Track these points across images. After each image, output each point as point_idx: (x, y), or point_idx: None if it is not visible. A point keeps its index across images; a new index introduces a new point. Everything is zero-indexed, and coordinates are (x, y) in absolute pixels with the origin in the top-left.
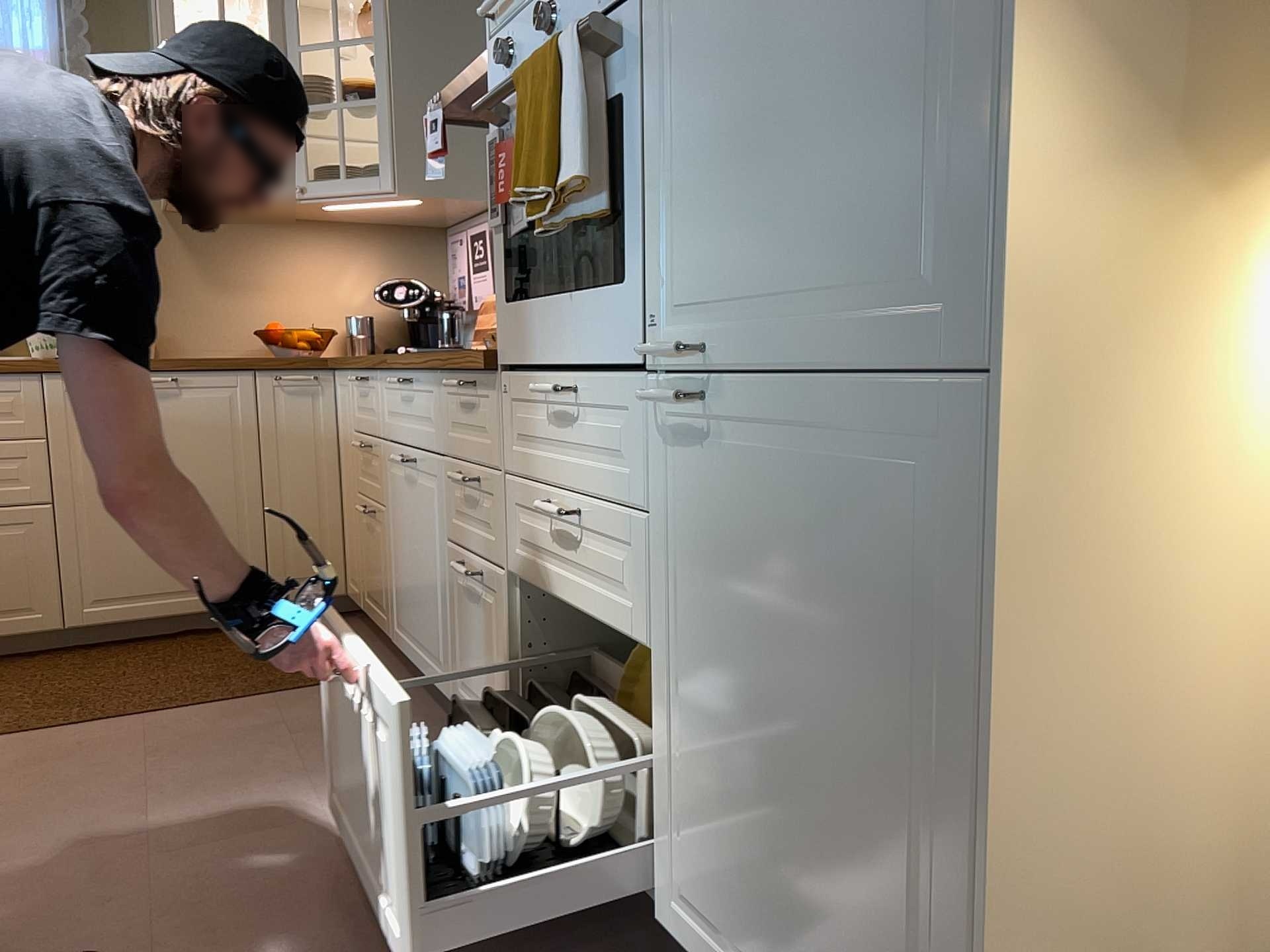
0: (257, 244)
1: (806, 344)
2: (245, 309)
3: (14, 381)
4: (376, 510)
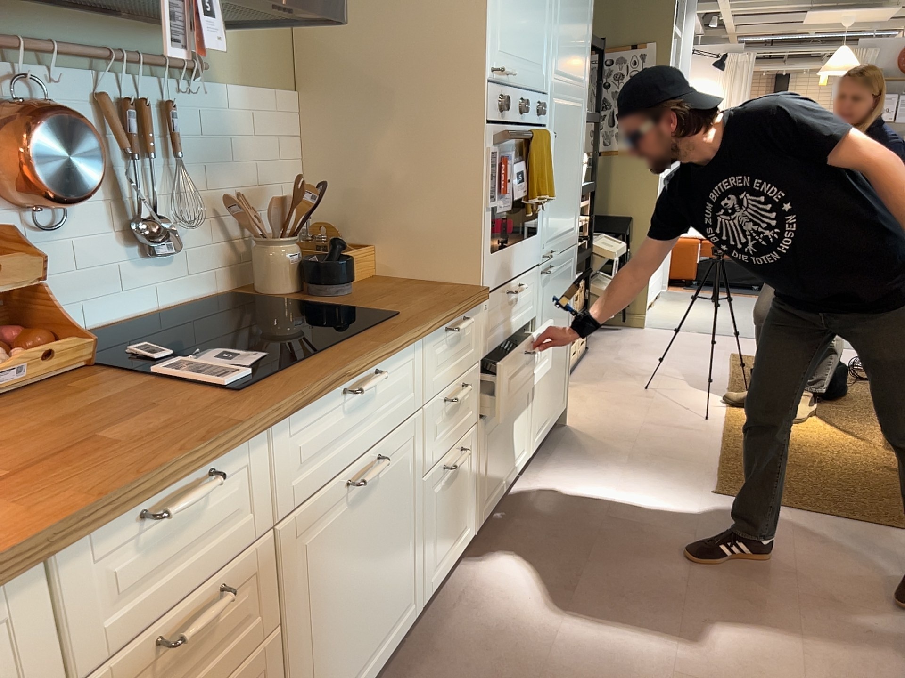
0: None
1: (563, 244)
2: None
3: None
4: None
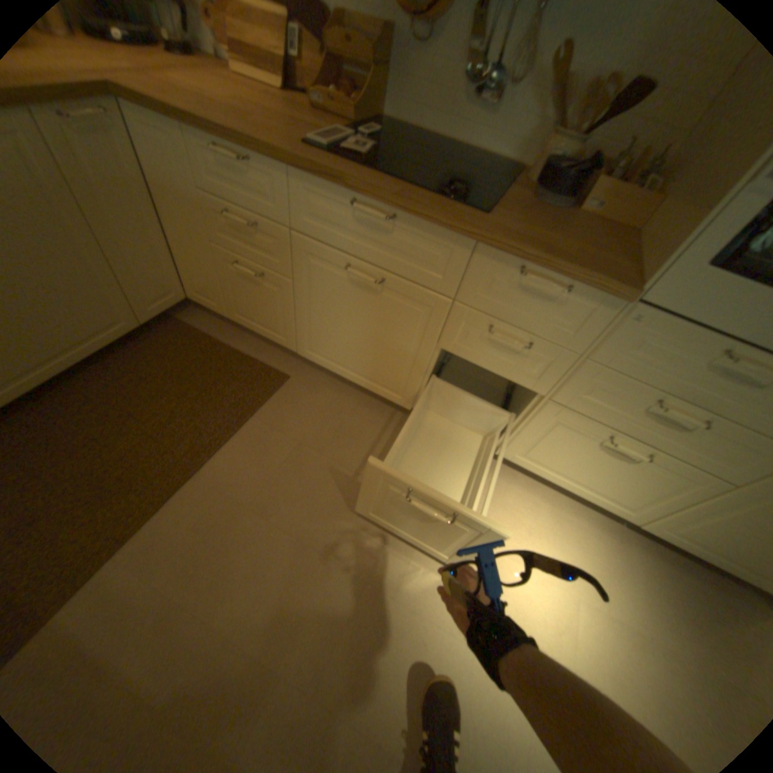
0: None
1: None
2: None
3: None
4: (268, 273)
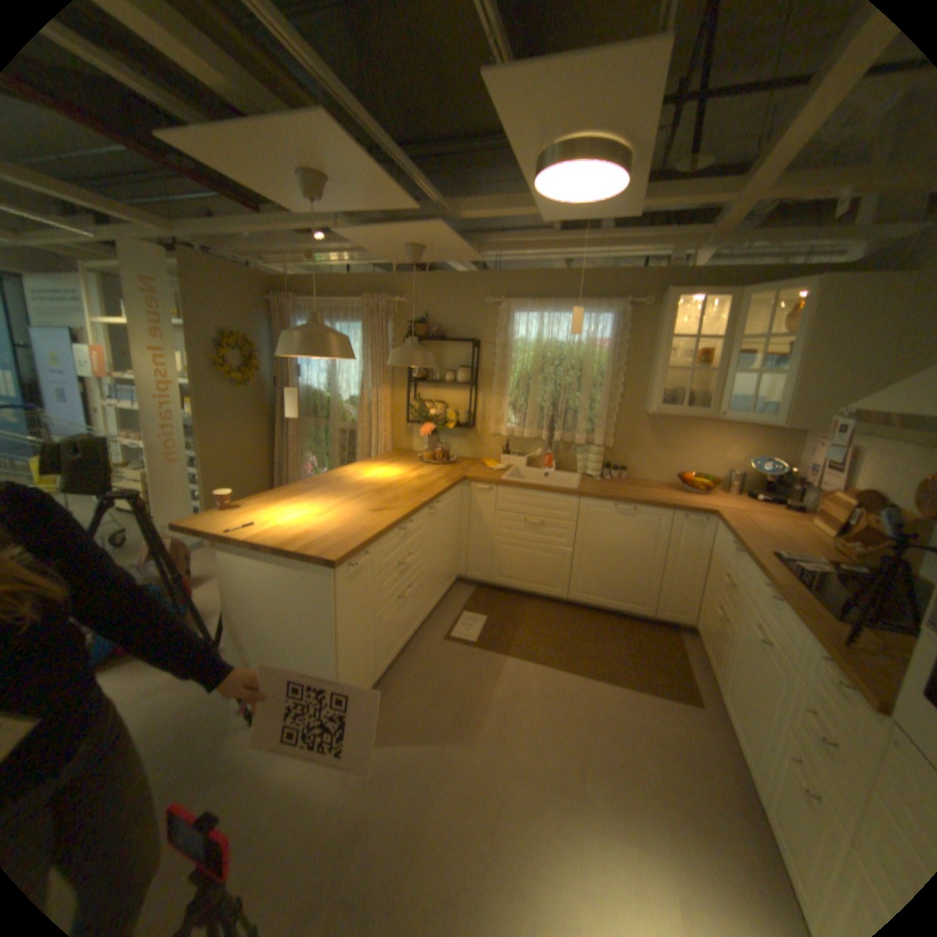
0: (688, 428)
1: None
2: (673, 459)
3: (568, 498)
4: (730, 623)
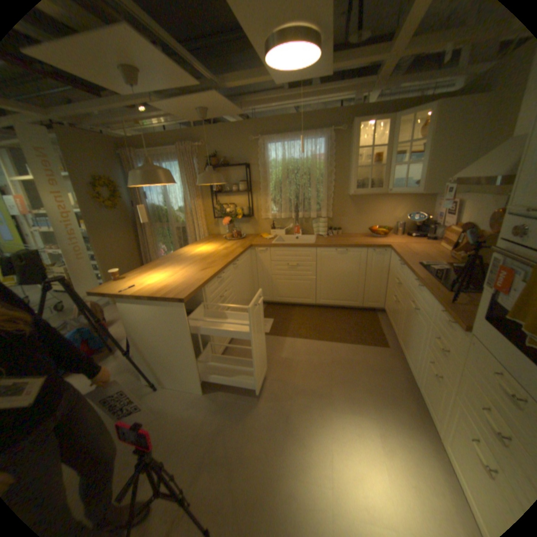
0: (372, 201)
1: None
2: (365, 220)
3: (309, 249)
4: (399, 302)
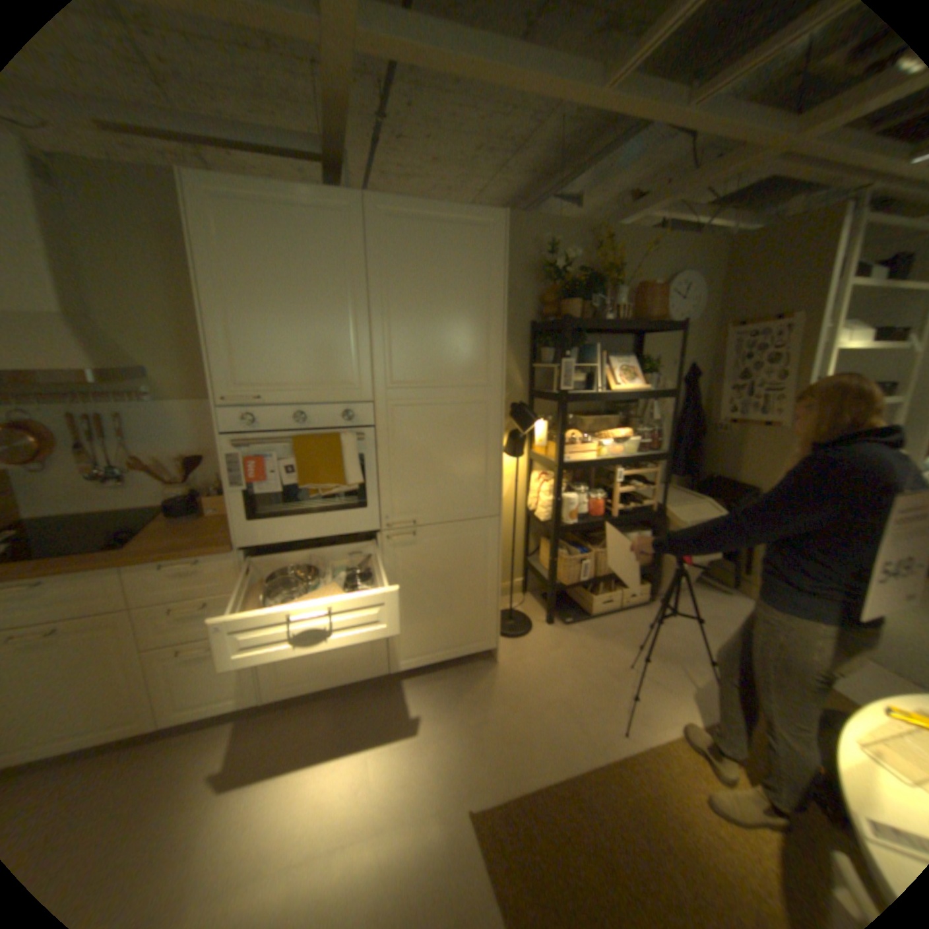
0: None
1: (448, 517)
2: None
3: None
4: None
